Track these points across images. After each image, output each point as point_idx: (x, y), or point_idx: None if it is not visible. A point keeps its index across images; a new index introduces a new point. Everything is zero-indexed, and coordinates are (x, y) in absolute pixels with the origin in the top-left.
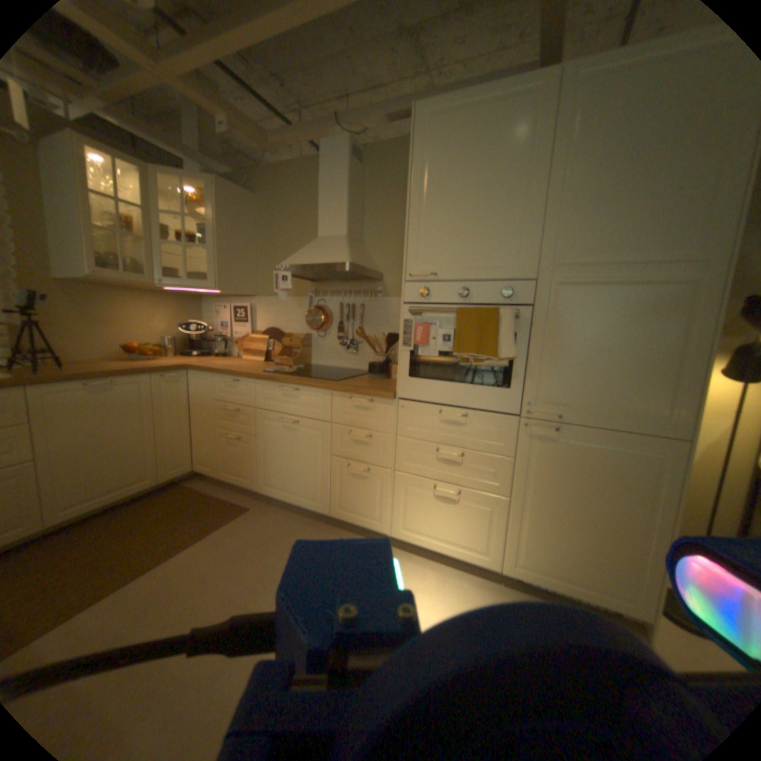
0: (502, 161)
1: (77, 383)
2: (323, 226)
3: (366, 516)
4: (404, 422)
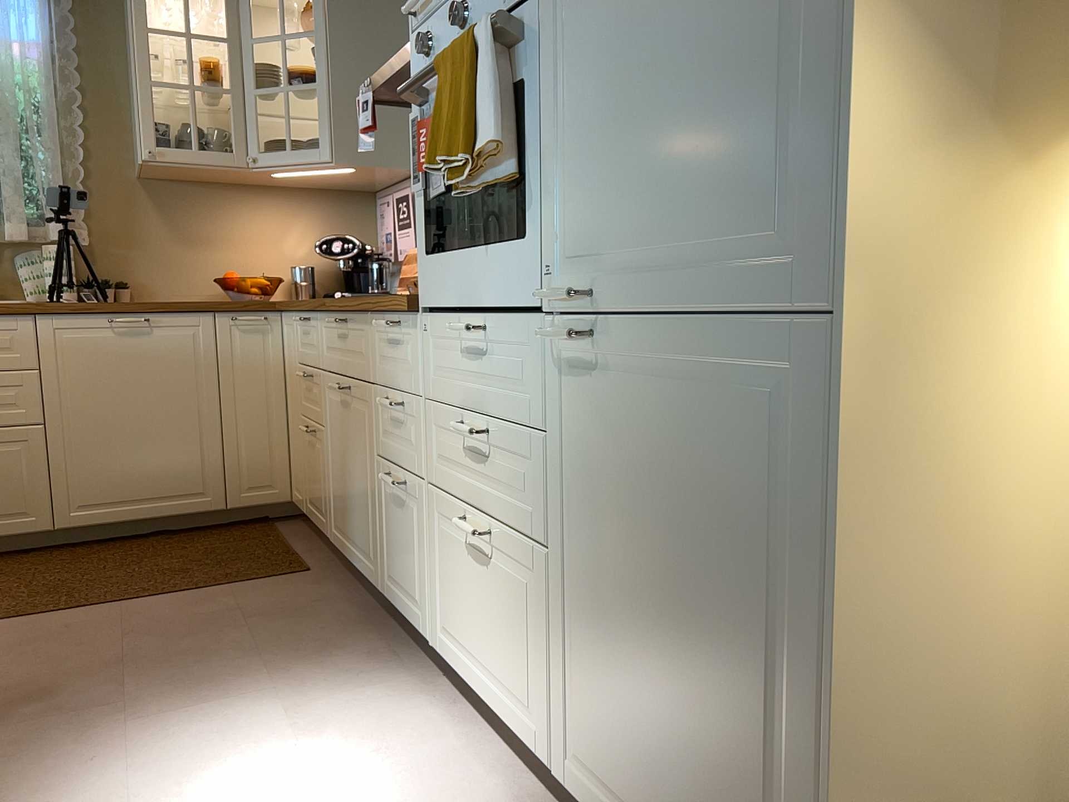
0: None
1: (102, 317)
2: None
3: (411, 599)
4: (432, 367)
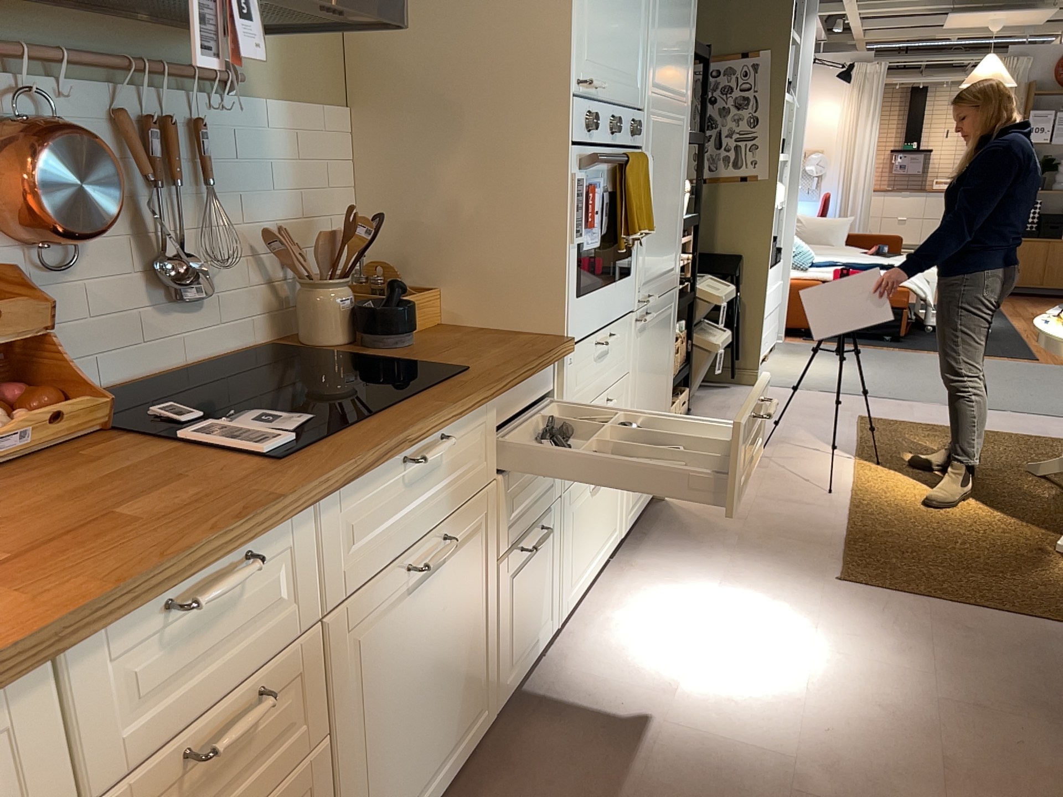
0: None
1: None
2: None
3: (538, 628)
4: (572, 390)
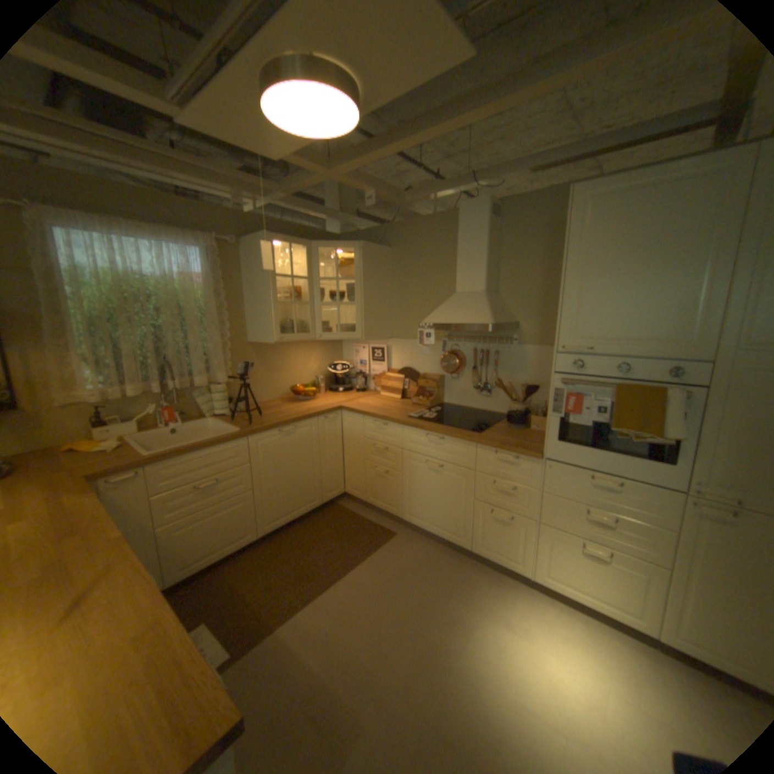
0: (675, 242)
1: (275, 430)
2: (461, 282)
3: (509, 559)
4: (552, 481)
